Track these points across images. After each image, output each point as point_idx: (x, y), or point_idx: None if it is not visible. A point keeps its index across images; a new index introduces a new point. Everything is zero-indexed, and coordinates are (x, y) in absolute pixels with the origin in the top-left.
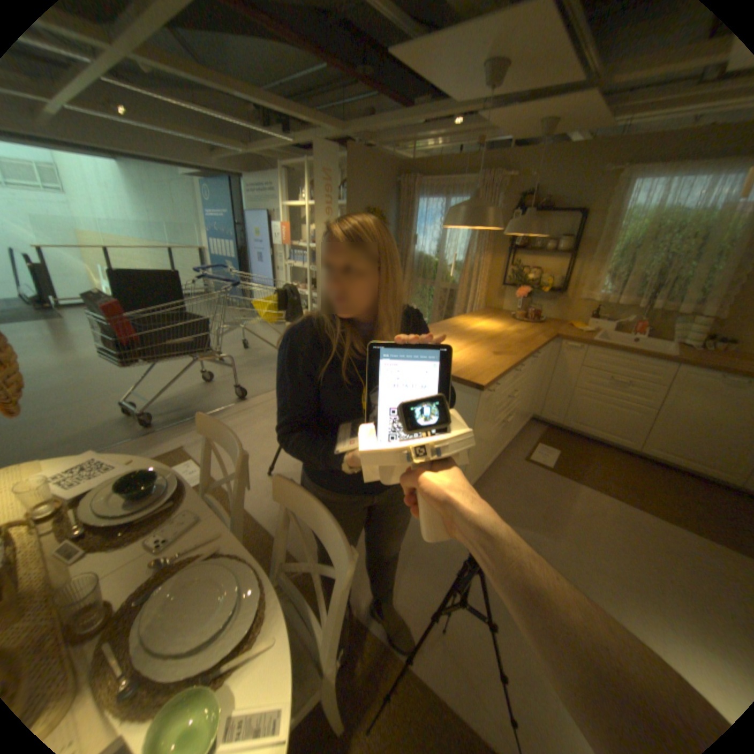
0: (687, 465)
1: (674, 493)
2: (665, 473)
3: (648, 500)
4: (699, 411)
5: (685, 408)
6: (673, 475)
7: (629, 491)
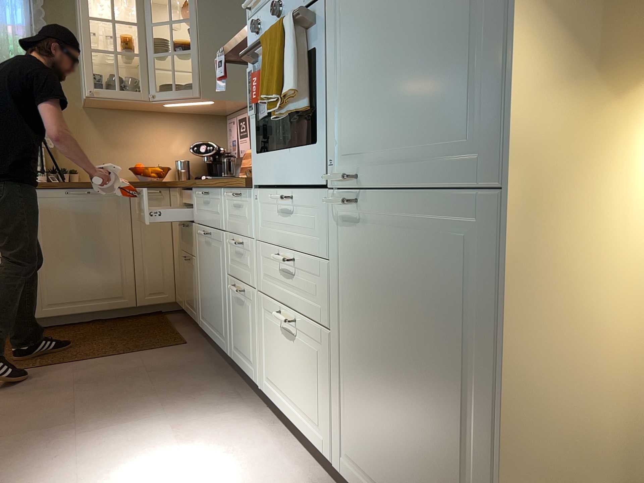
0: (83, 308)
1: (79, 339)
2: (68, 330)
3: (49, 357)
4: (65, 240)
5: (50, 241)
6: (77, 328)
7: (26, 359)
